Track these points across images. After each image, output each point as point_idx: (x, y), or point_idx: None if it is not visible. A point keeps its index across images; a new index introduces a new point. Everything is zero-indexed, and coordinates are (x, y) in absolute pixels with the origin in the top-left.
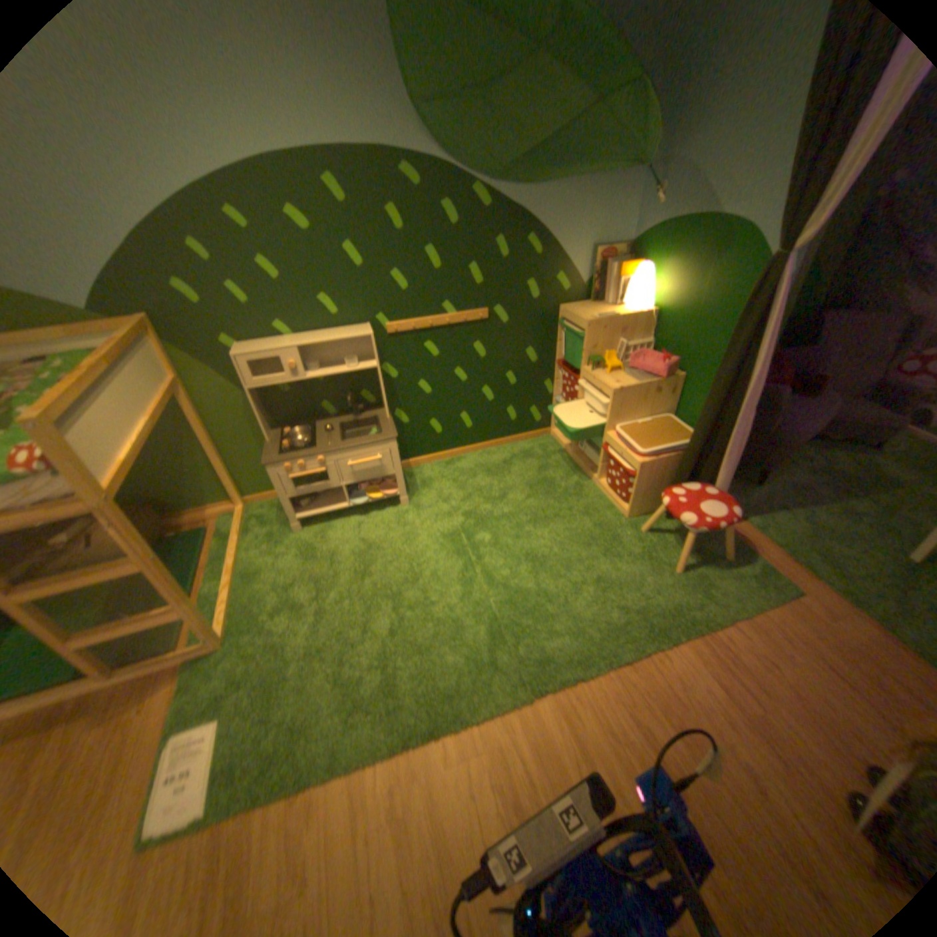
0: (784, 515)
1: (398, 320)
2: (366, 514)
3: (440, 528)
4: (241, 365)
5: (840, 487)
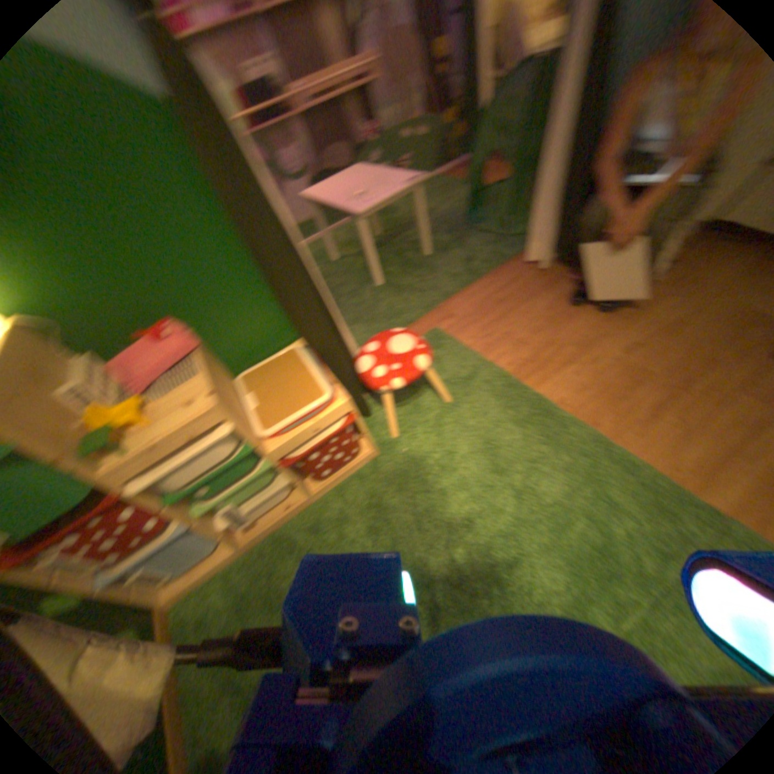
0: None
1: None
2: None
3: None
4: None
5: None
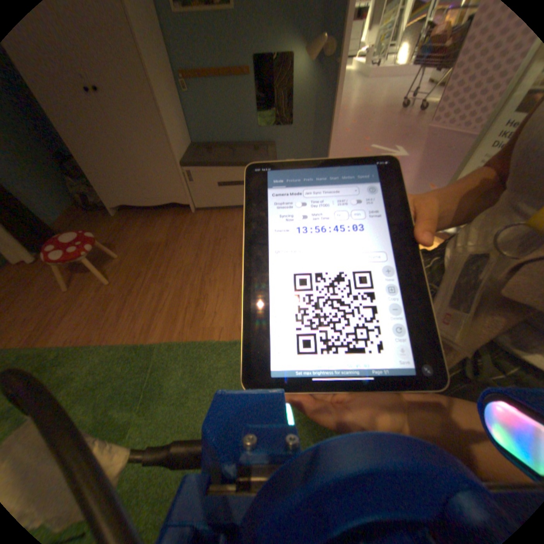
0: None
1: None
2: None
3: None
4: None
5: None
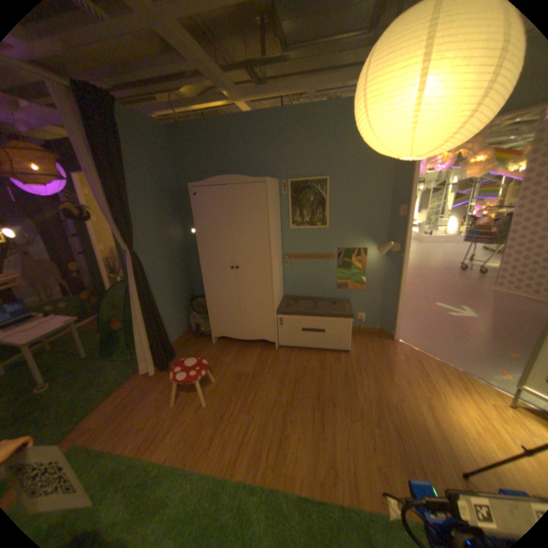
0: None
1: None
2: None
3: None
4: None
5: None
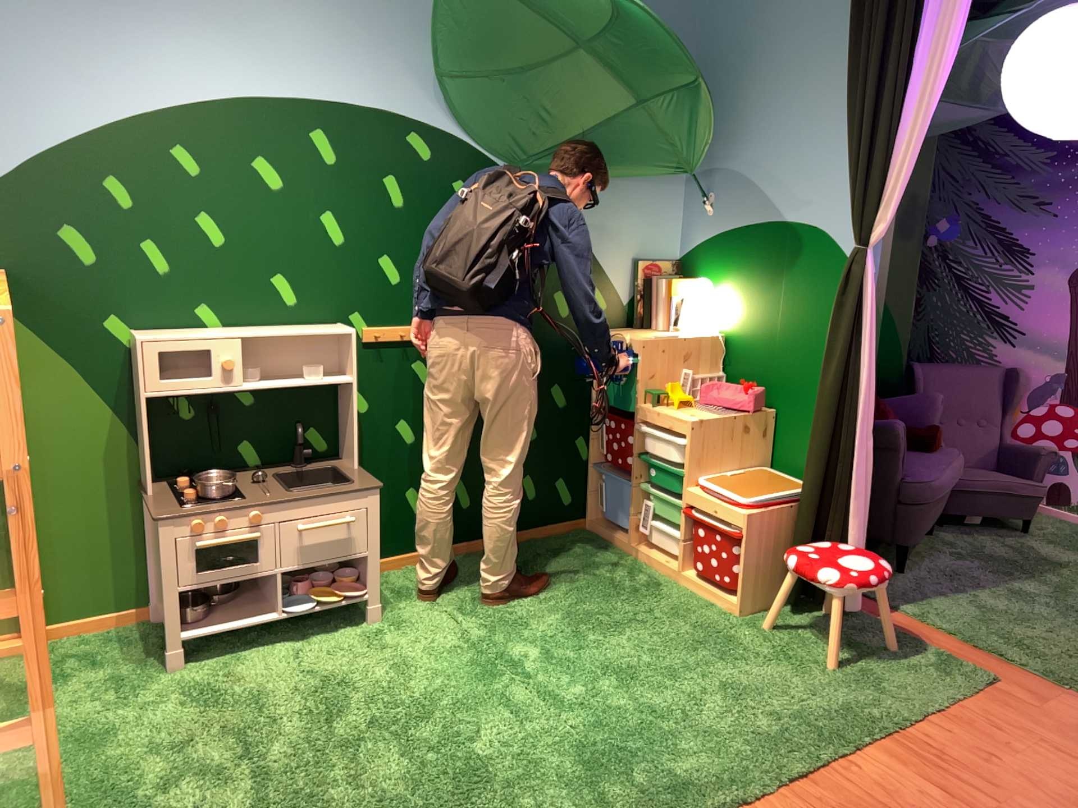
0: (931, 594)
1: (384, 325)
2: (310, 634)
3: (450, 642)
4: (158, 358)
5: (984, 564)
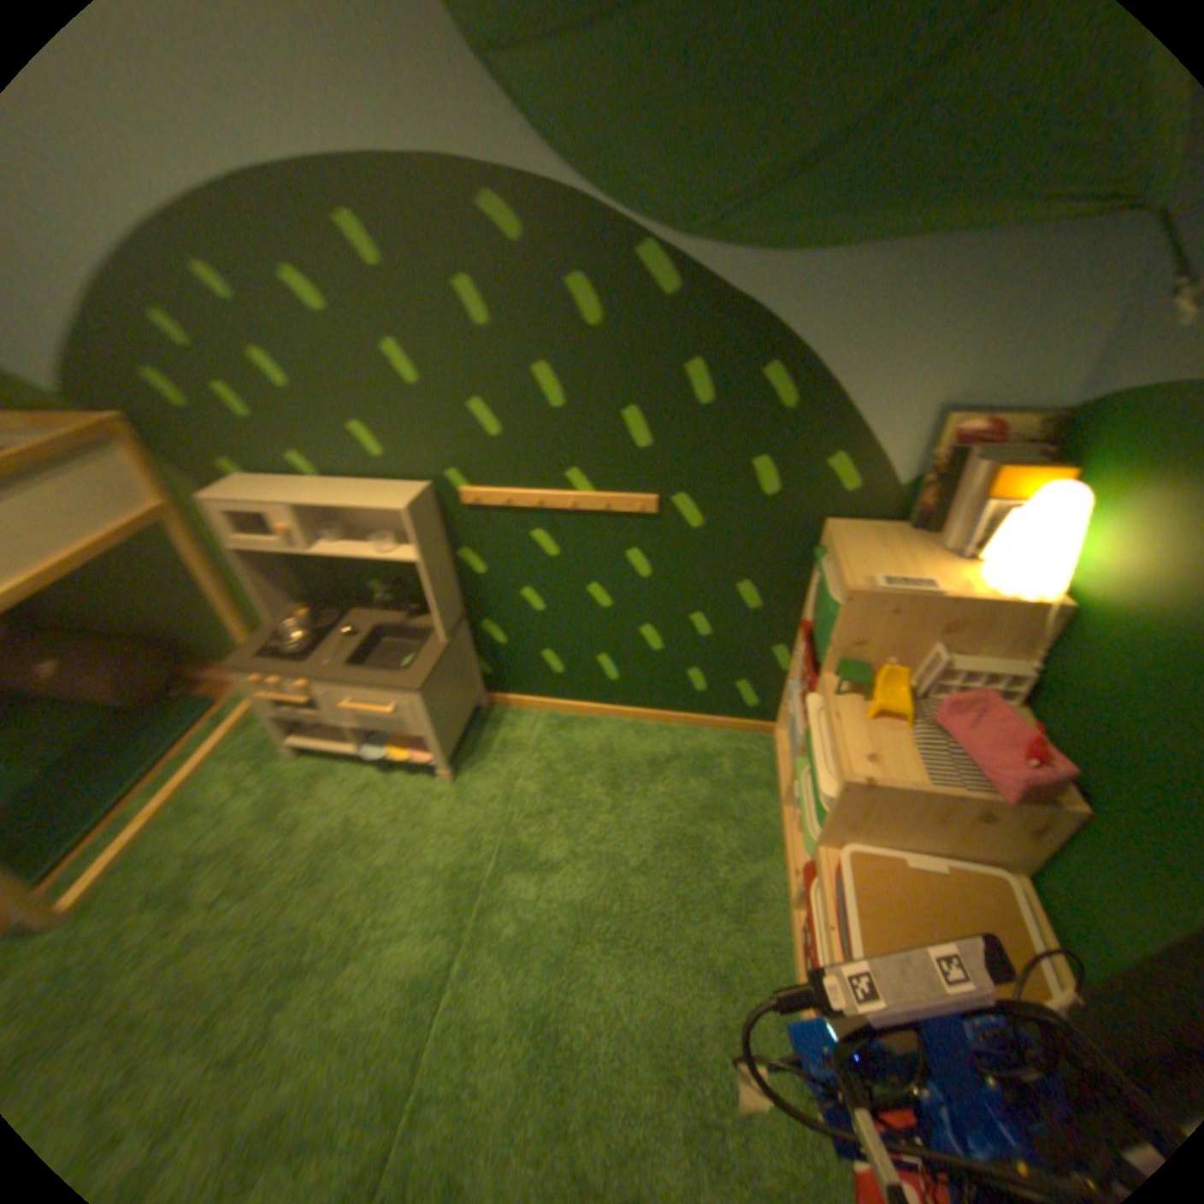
0: None
1: (487, 486)
2: (391, 772)
3: (462, 862)
4: (220, 515)
5: None
